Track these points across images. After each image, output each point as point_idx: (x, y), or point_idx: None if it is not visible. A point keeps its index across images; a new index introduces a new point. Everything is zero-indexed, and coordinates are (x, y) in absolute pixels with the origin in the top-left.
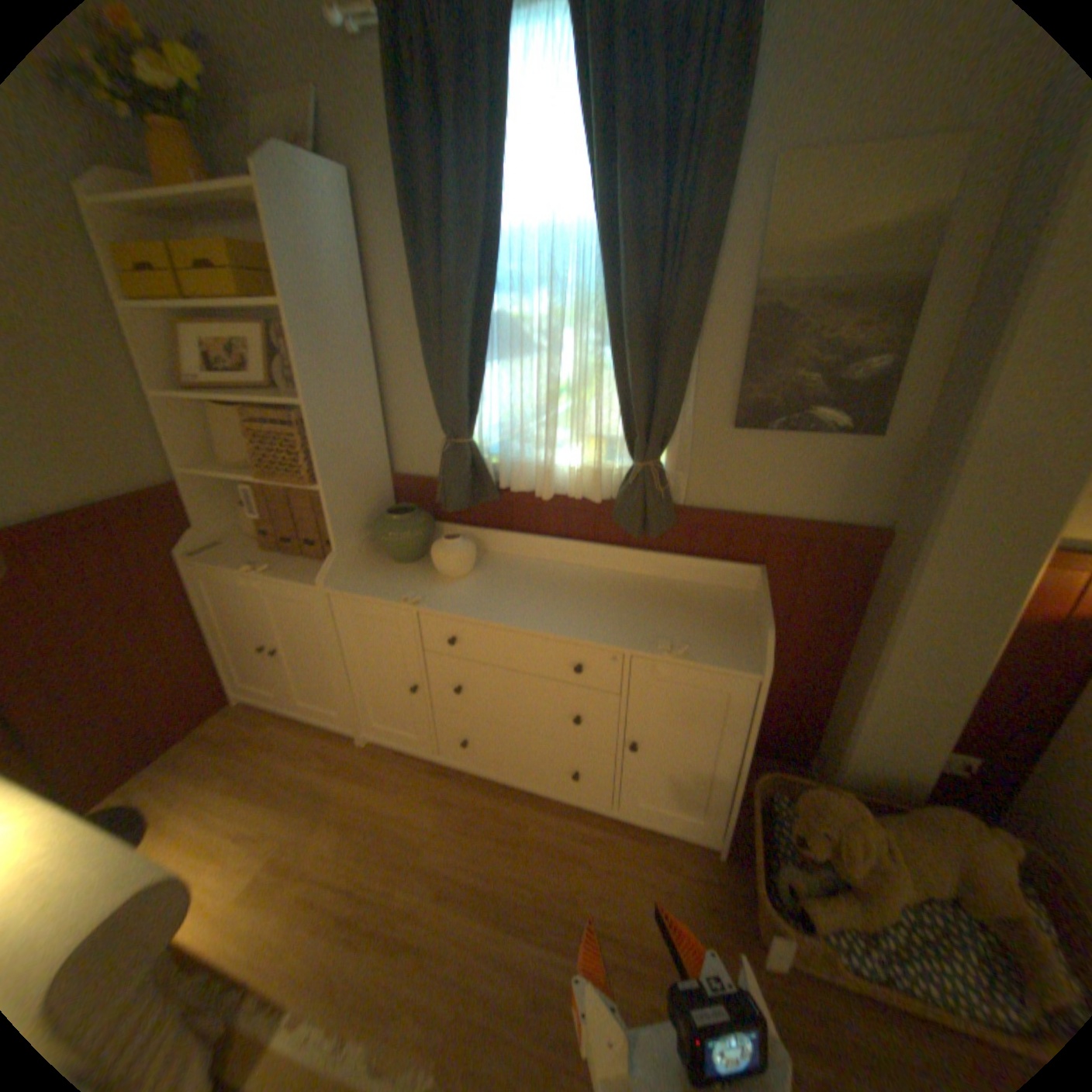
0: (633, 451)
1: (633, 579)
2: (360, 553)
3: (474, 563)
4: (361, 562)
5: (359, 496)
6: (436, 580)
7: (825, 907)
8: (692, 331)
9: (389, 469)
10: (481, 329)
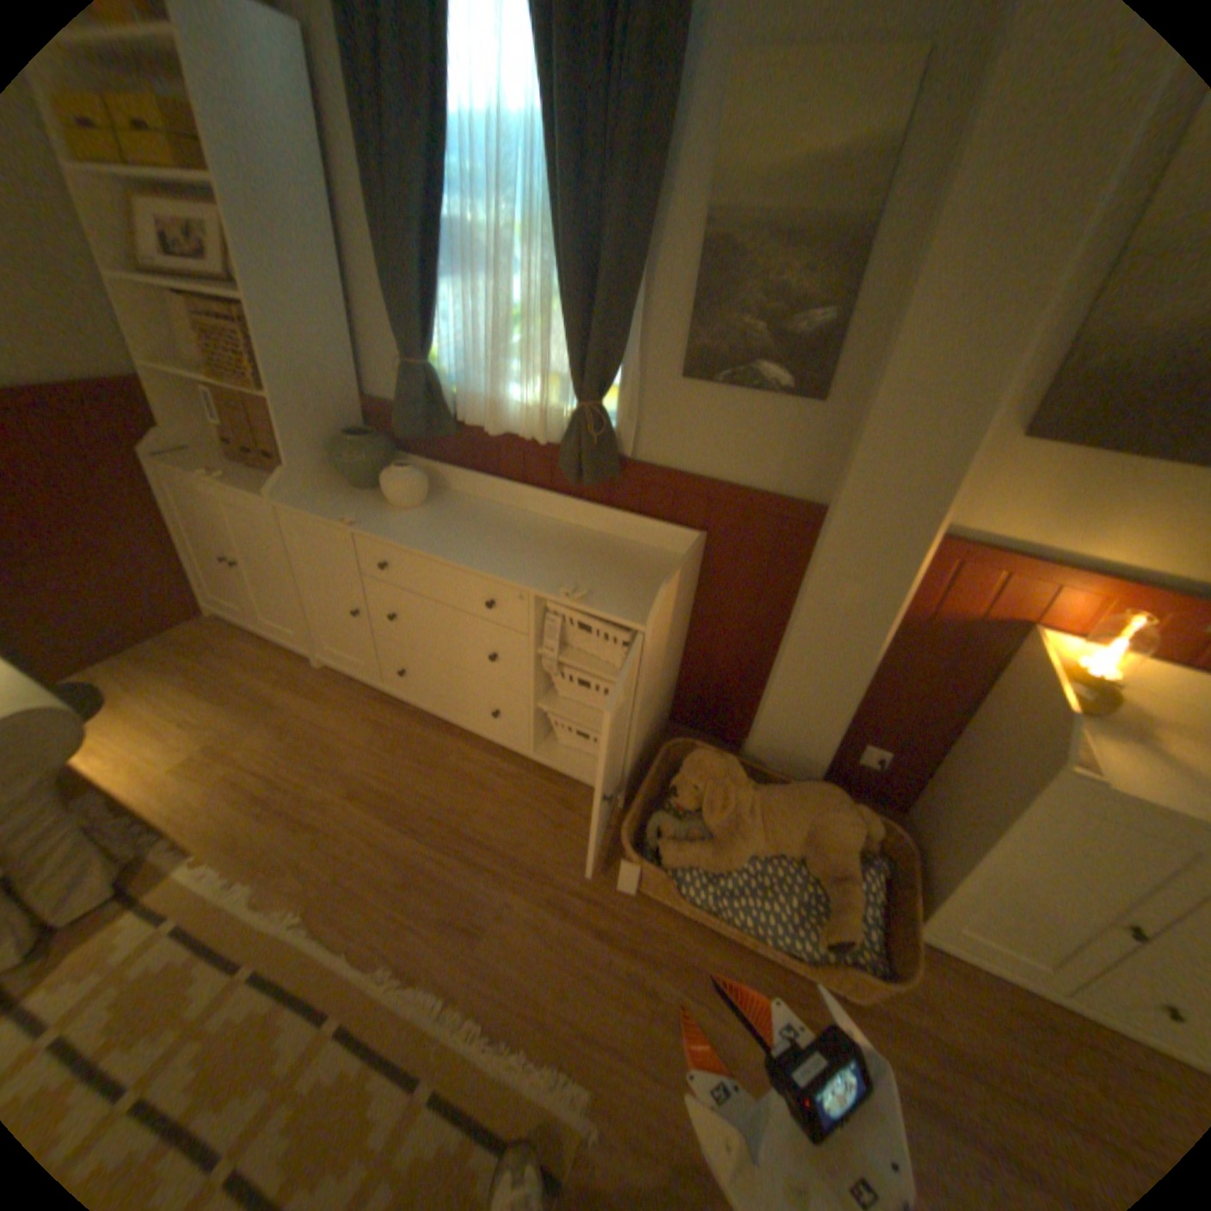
0: (578, 393)
1: (579, 533)
2: (315, 474)
3: (423, 497)
4: (316, 483)
5: (314, 413)
6: (381, 509)
7: (678, 847)
8: (628, 259)
9: (356, 390)
10: (436, 238)
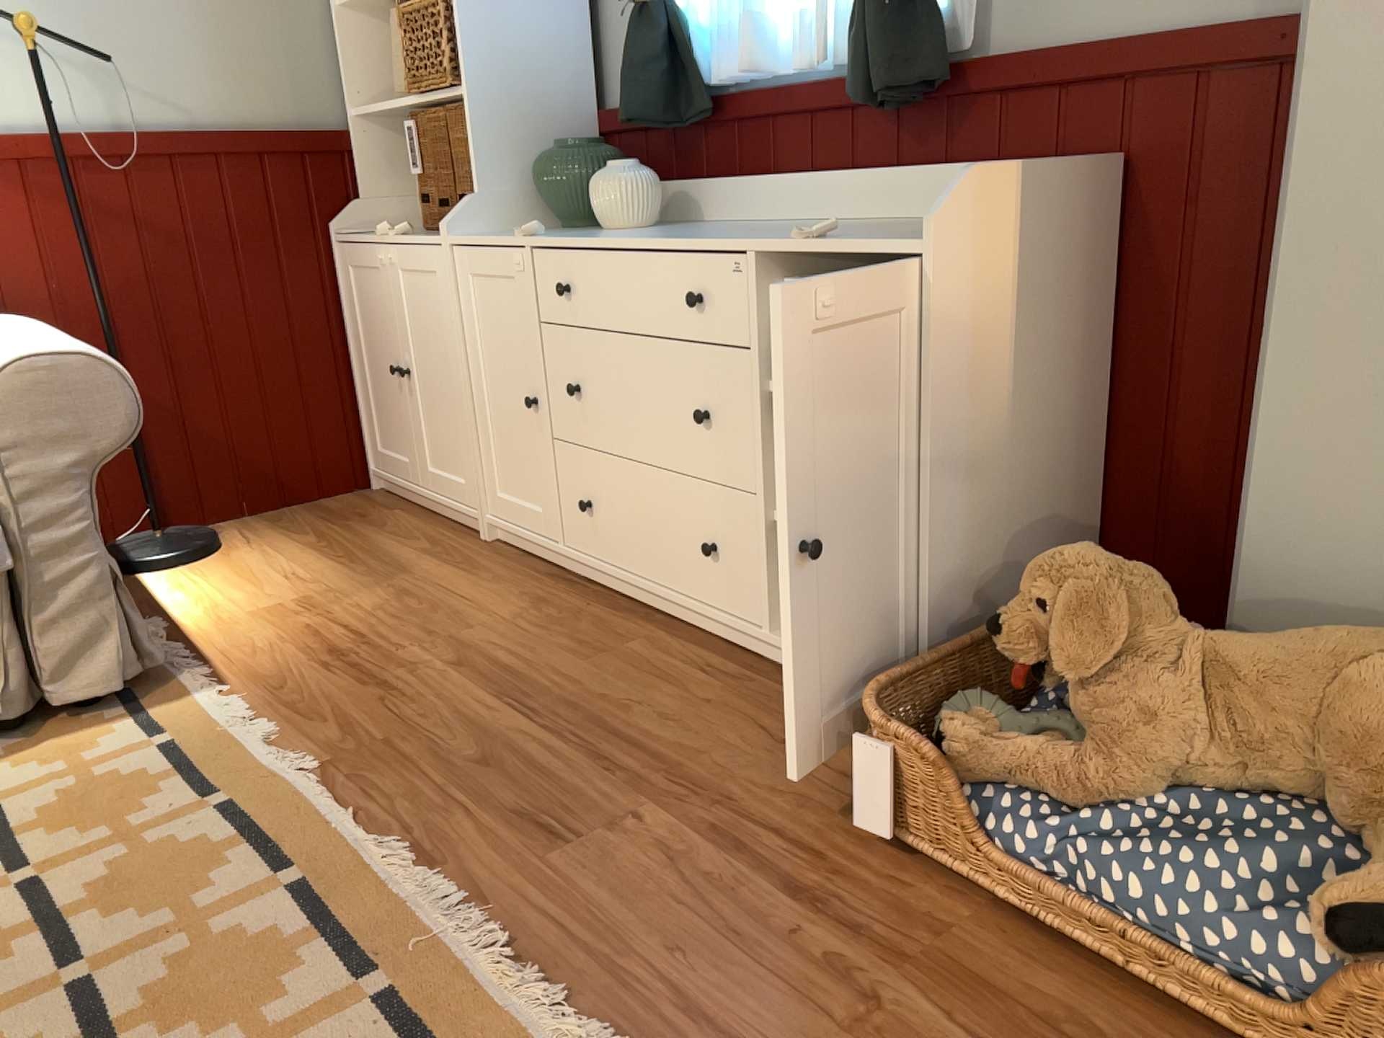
0: None
1: (881, 223)
2: (513, 214)
3: (644, 211)
4: (514, 229)
5: (523, 126)
6: (582, 233)
7: (988, 732)
8: None
9: (589, 104)
10: None
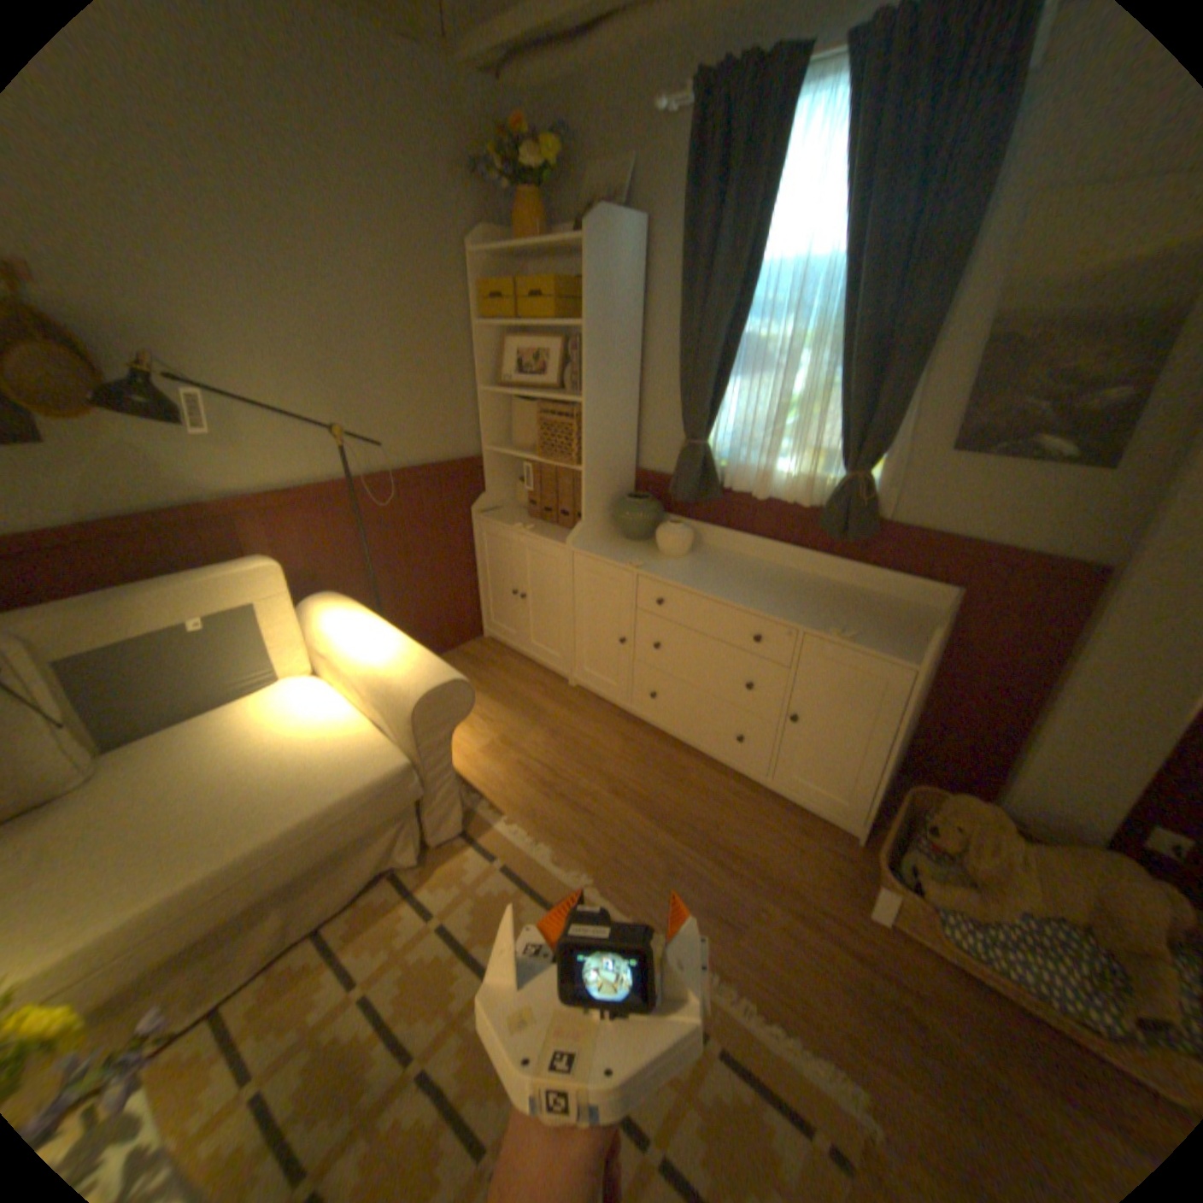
0: (846, 464)
1: (828, 584)
2: (600, 528)
3: (688, 548)
4: (599, 535)
5: (607, 481)
6: (655, 556)
7: (940, 887)
8: (916, 357)
9: (634, 464)
10: (731, 349)
